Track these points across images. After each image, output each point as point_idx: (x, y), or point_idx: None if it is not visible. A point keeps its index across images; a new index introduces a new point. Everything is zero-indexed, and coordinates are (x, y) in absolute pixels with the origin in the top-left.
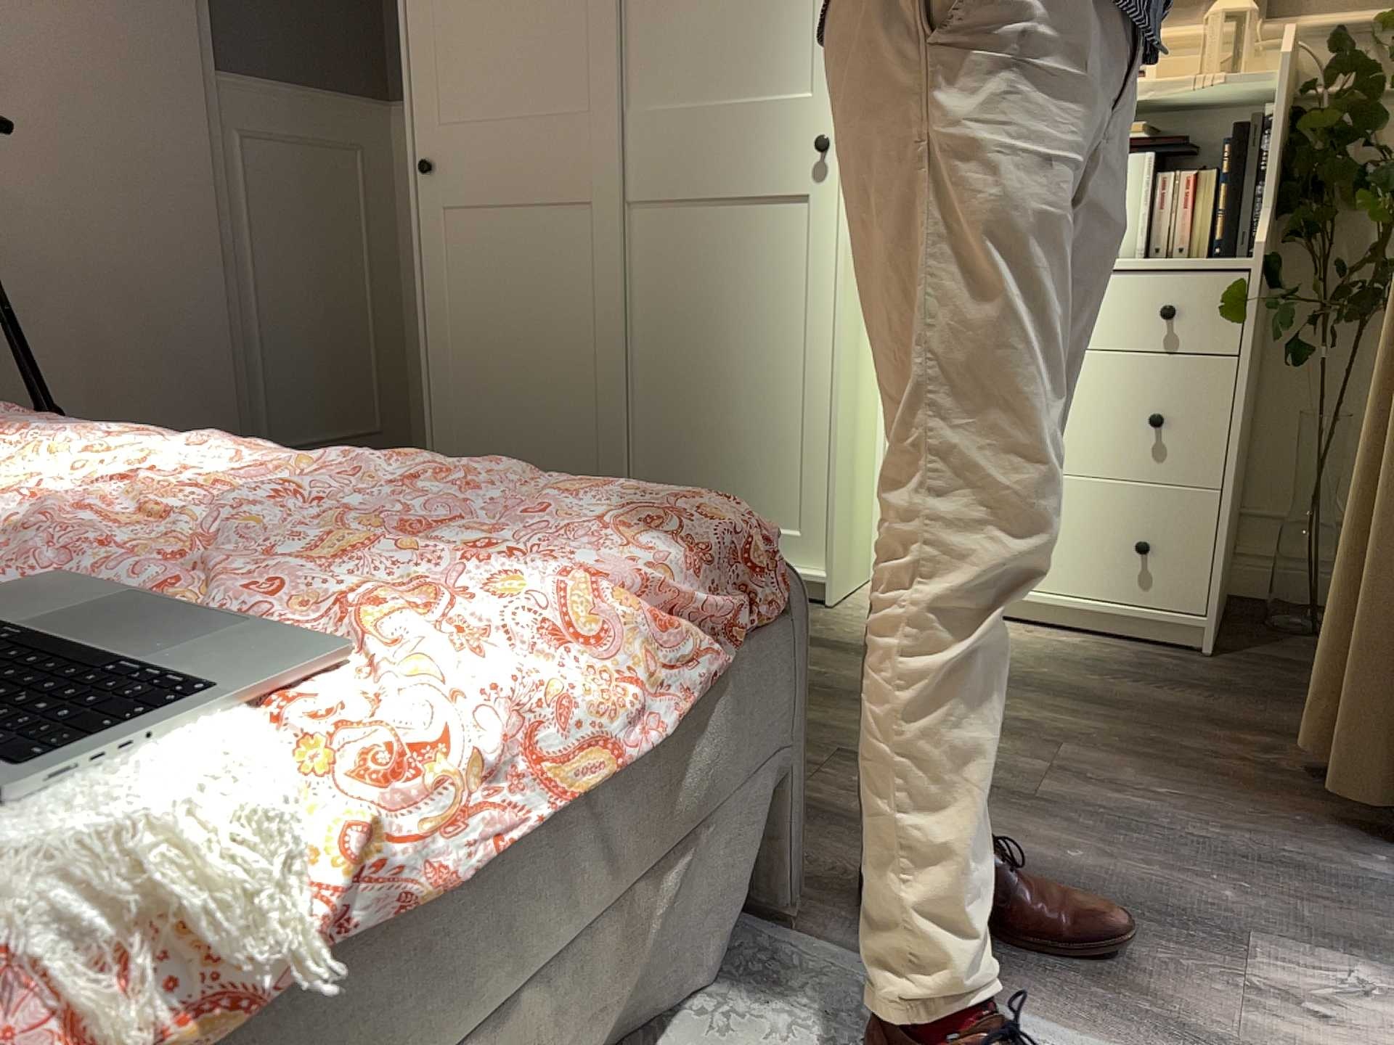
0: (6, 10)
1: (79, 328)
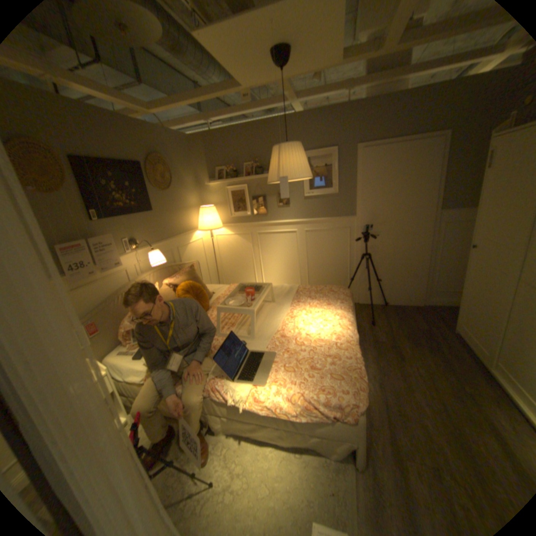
0: (389, 210)
1: (391, 265)
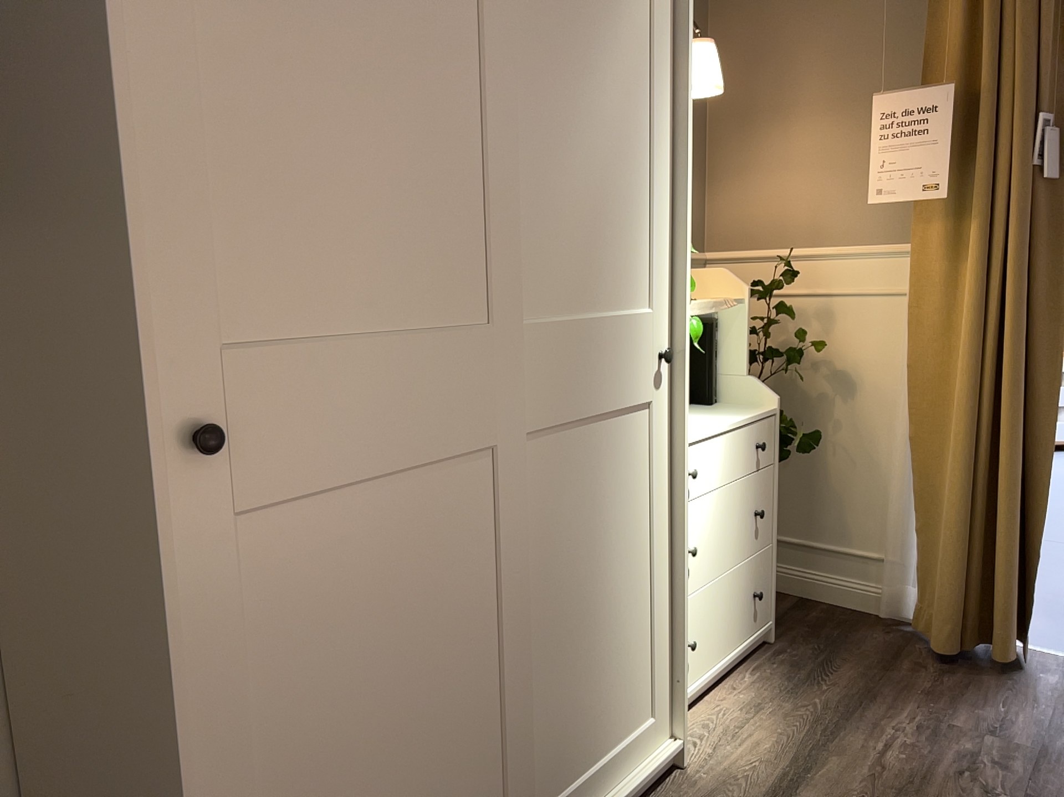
0: None
1: None
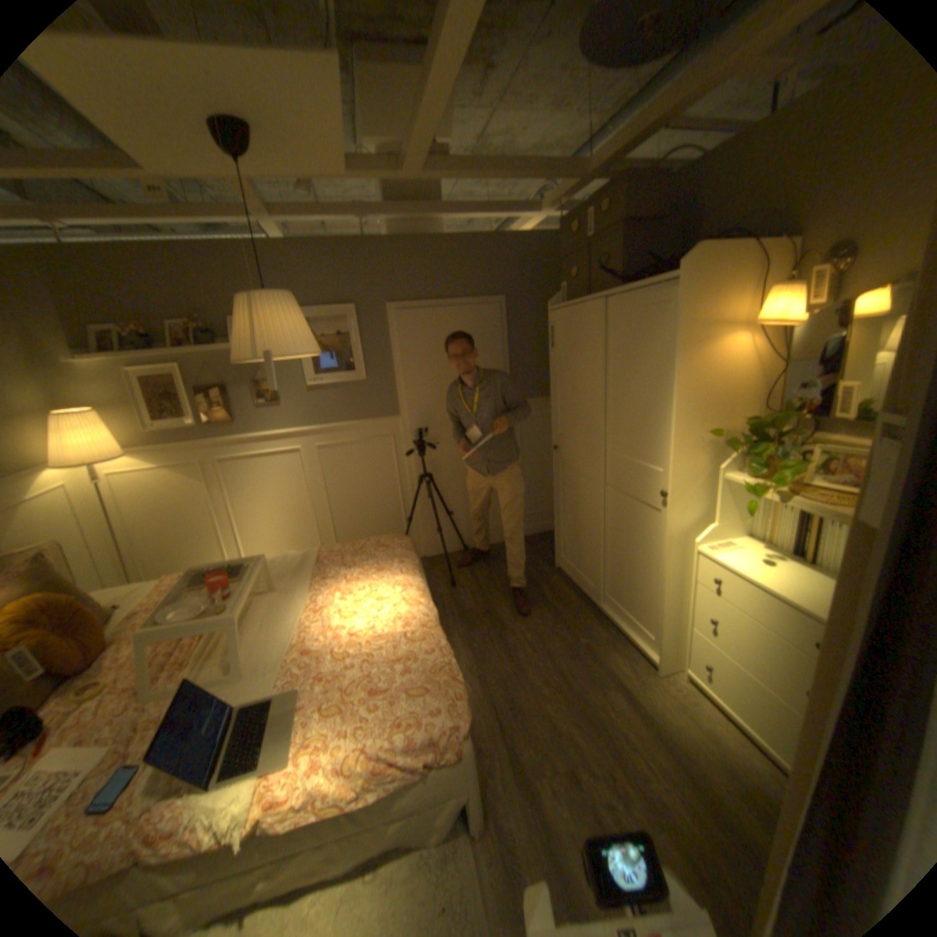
0: (446, 404)
1: (462, 486)
